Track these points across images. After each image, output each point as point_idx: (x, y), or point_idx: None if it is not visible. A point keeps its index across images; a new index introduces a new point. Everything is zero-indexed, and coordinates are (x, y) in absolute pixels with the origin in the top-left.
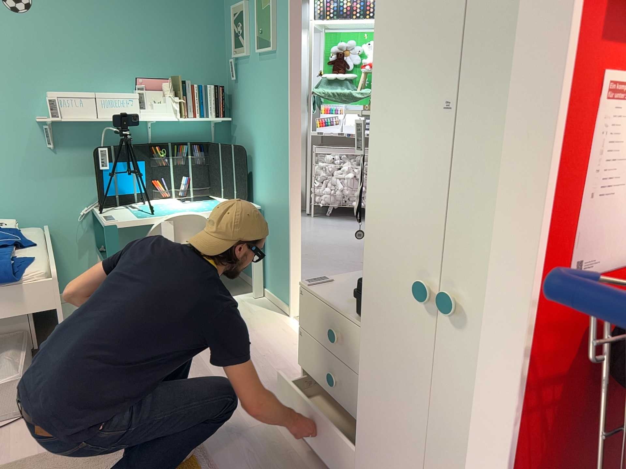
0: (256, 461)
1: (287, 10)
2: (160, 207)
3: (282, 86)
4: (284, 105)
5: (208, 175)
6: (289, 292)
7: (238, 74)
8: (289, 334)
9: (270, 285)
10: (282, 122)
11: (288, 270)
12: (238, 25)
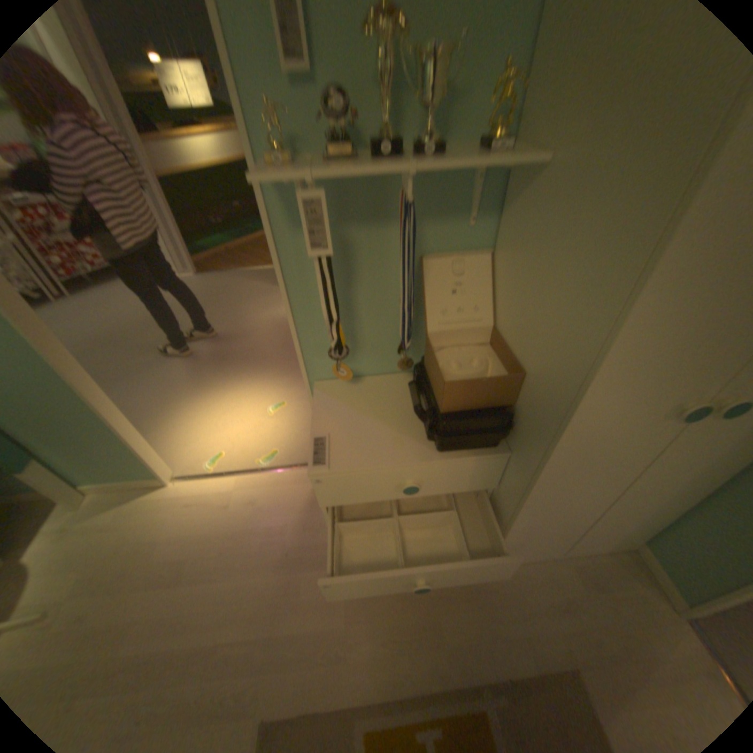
0: (399, 641)
1: None
2: None
3: None
4: None
5: None
6: (142, 466)
7: None
8: (200, 502)
9: (85, 478)
10: None
11: (124, 447)
12: None
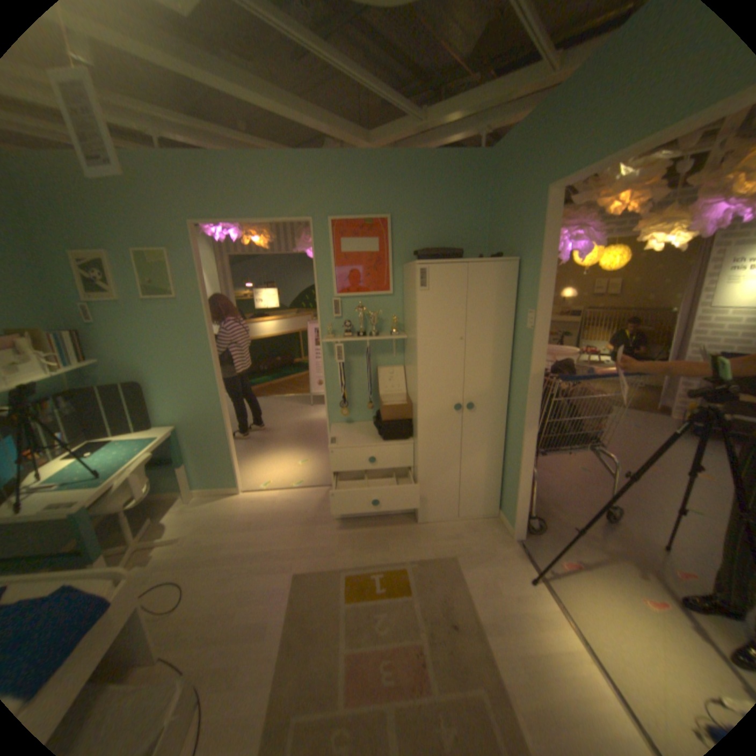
0: (366, 549)
1: (193, 268)
2: (73, 472)
3: (193, 326)
4: (200, 341)
5: (80, 423)
6: (232, 478)
7: (95, 317)
8: (259, 501)
9: (198, 485)
10: (199, 355)
11: (229, 462)
12: (90, 272)
